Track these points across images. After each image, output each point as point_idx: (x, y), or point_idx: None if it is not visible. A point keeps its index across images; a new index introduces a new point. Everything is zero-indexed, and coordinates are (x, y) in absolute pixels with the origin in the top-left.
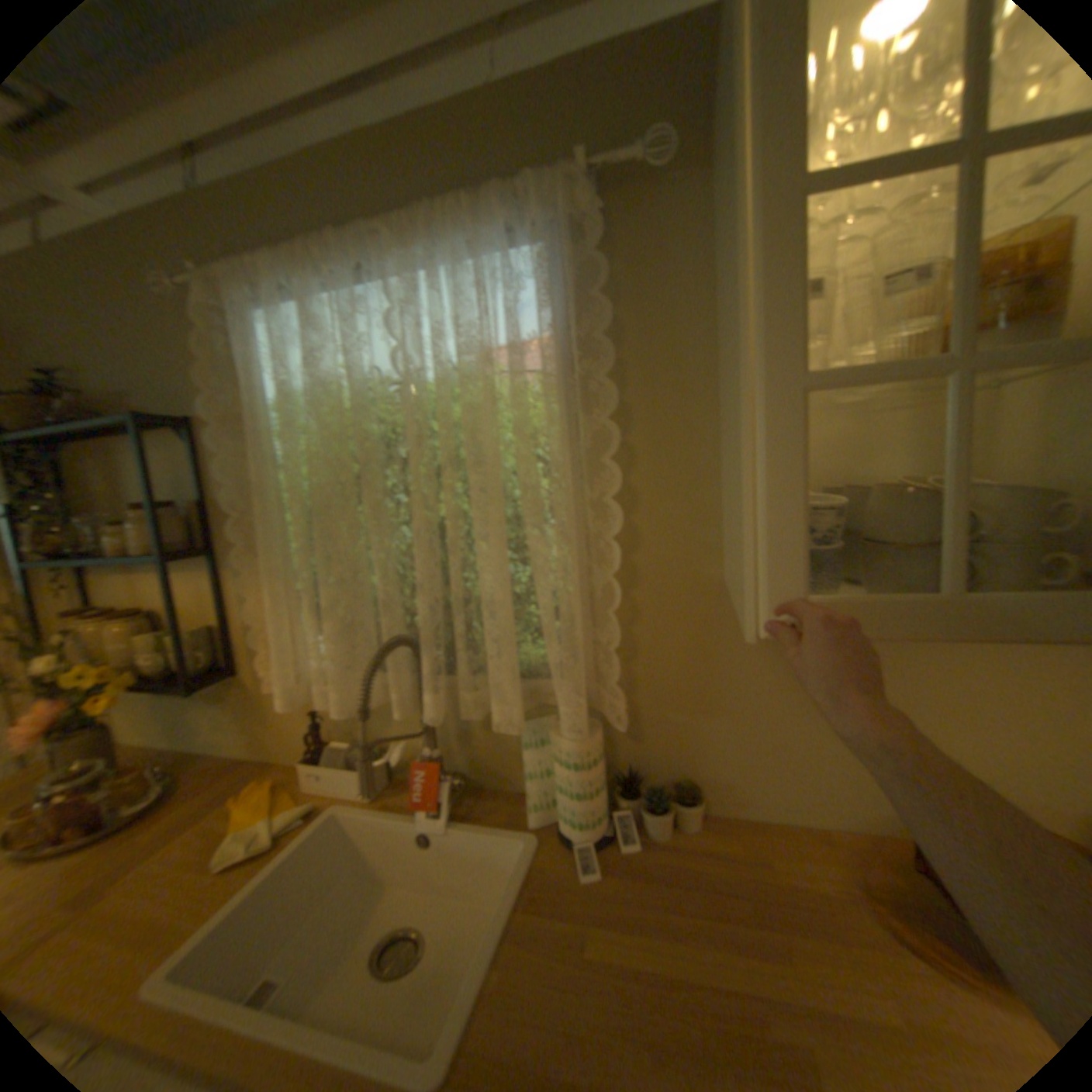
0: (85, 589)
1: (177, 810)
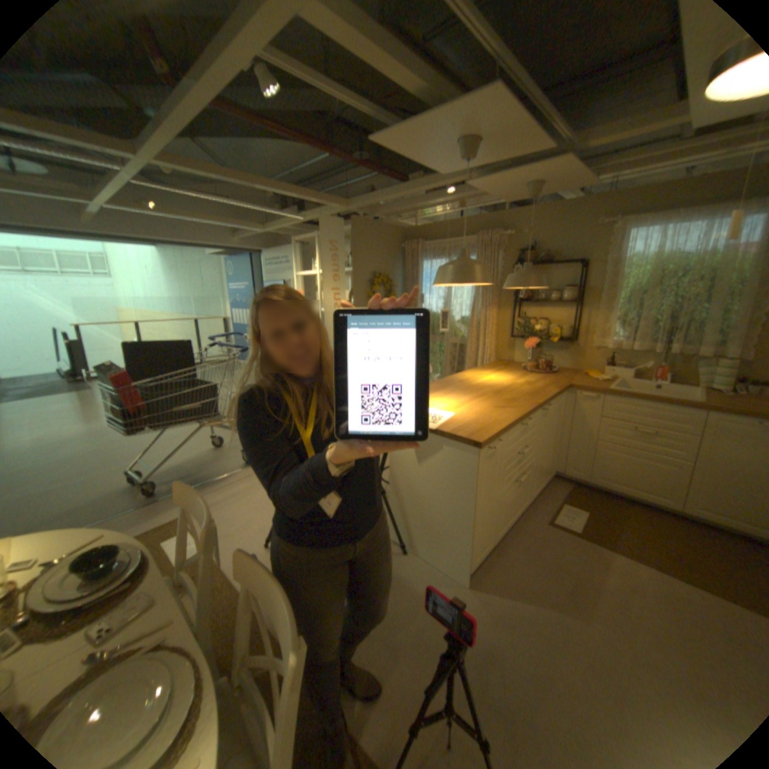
0: (521, 312)
1: (566, 372)
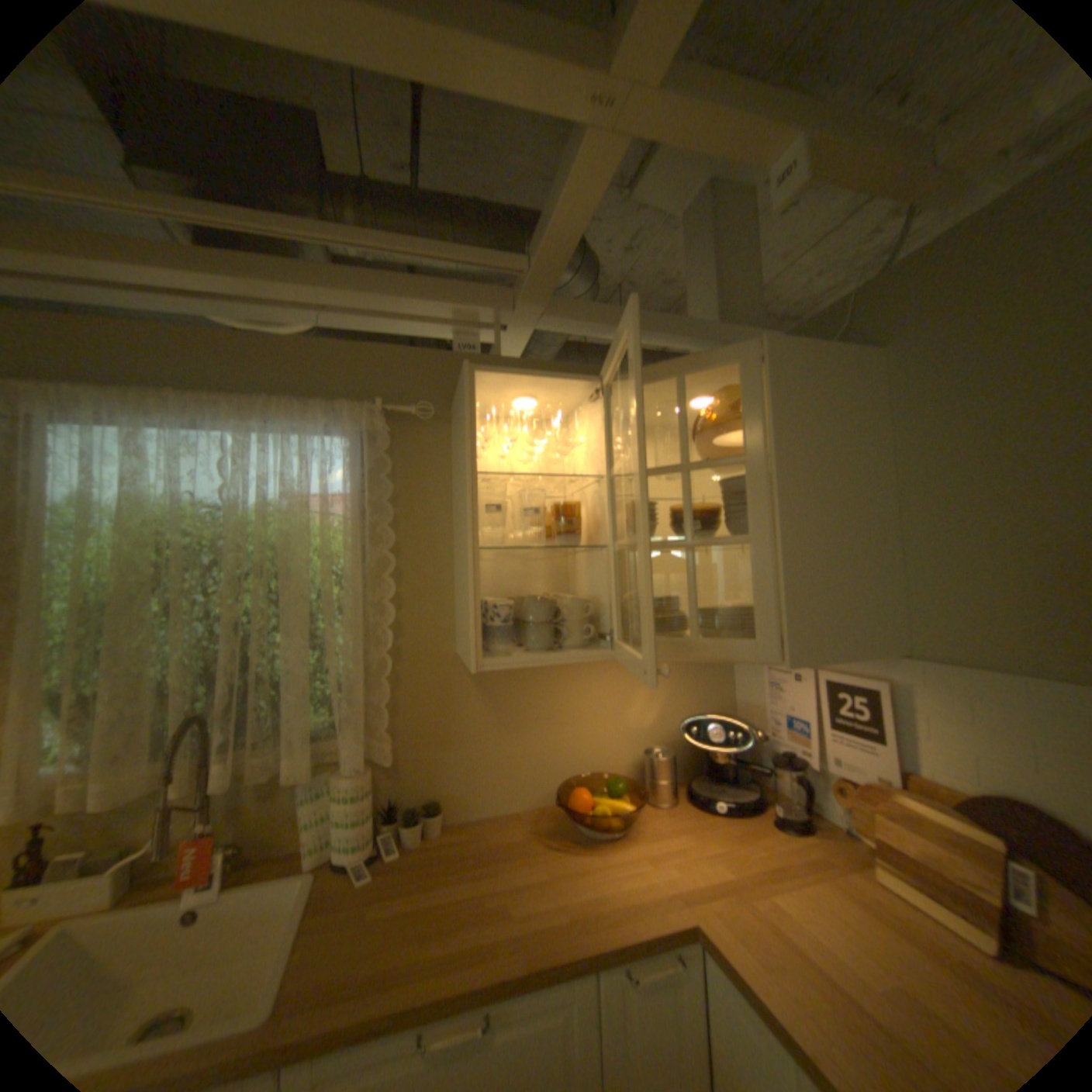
0: None
1: None
